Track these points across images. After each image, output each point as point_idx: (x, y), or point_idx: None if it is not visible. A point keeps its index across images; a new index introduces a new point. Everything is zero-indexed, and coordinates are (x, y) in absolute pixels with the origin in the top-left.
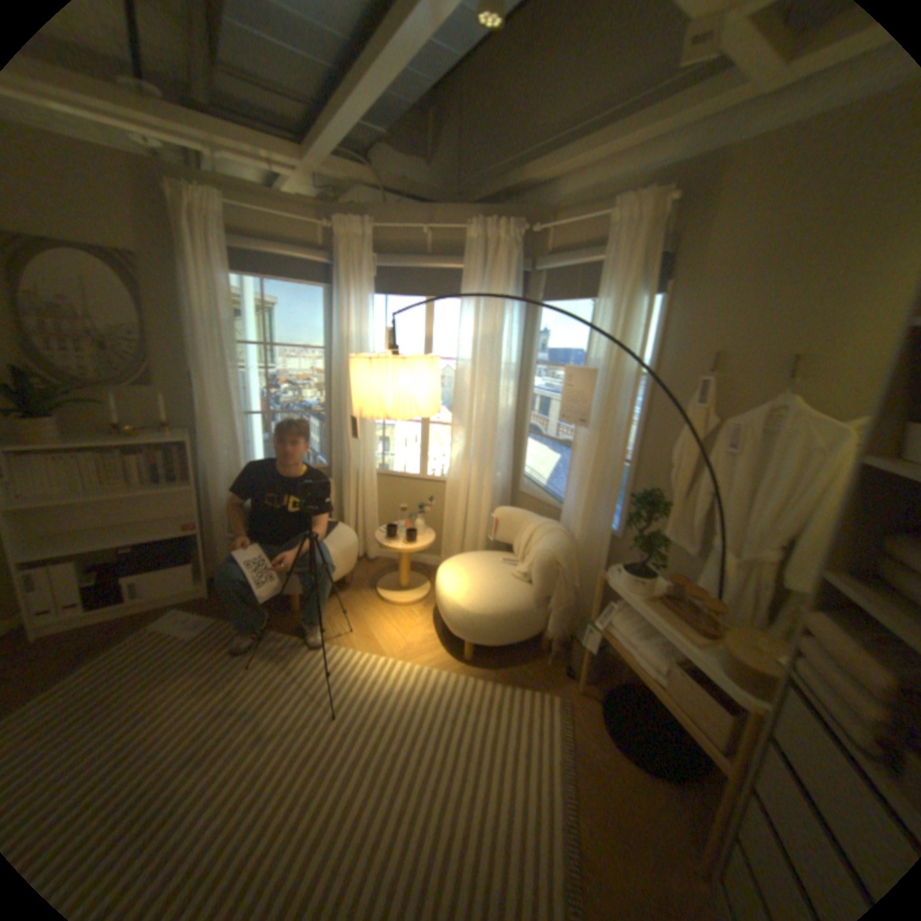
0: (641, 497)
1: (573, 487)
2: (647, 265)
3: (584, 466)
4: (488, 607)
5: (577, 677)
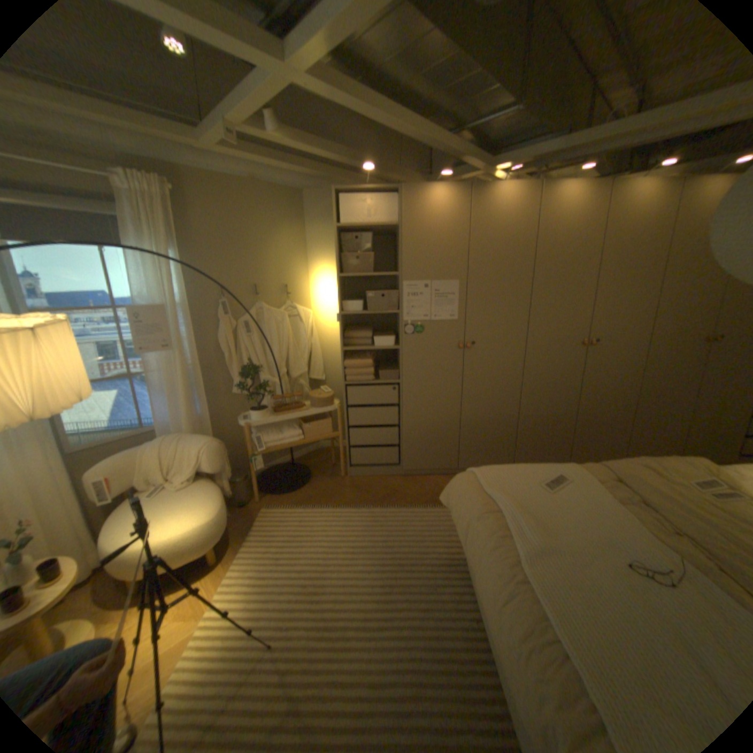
0: (250, 369)
1: (162, 403)
2: (160, 229)
3: (170, 381)
4: (214, 504)
5: (246, 501)
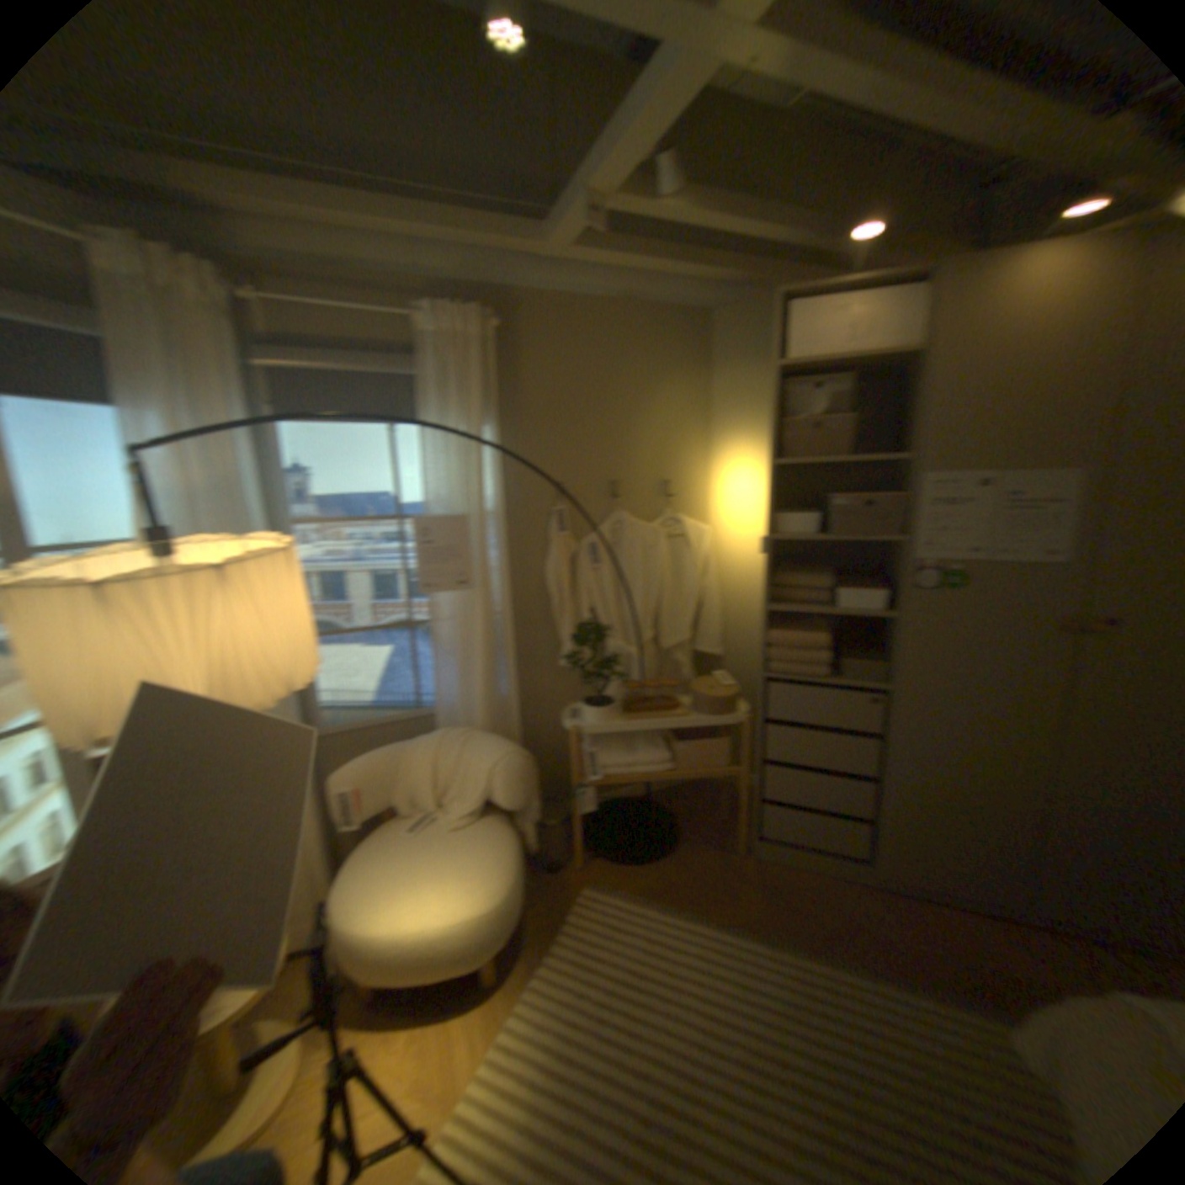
0: (594, 630)
1: (453, 672)
2: (479, 392)
3: (468, 638)
4: (506, 874)
5: (564, 862)
